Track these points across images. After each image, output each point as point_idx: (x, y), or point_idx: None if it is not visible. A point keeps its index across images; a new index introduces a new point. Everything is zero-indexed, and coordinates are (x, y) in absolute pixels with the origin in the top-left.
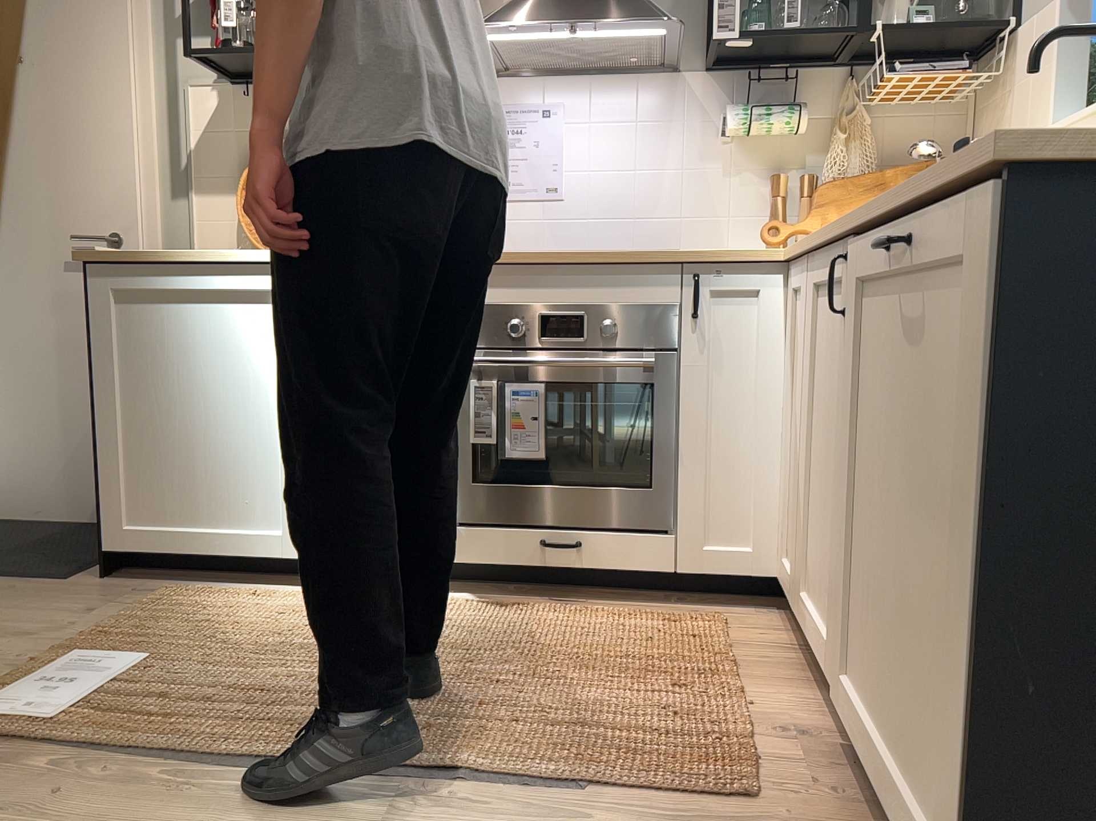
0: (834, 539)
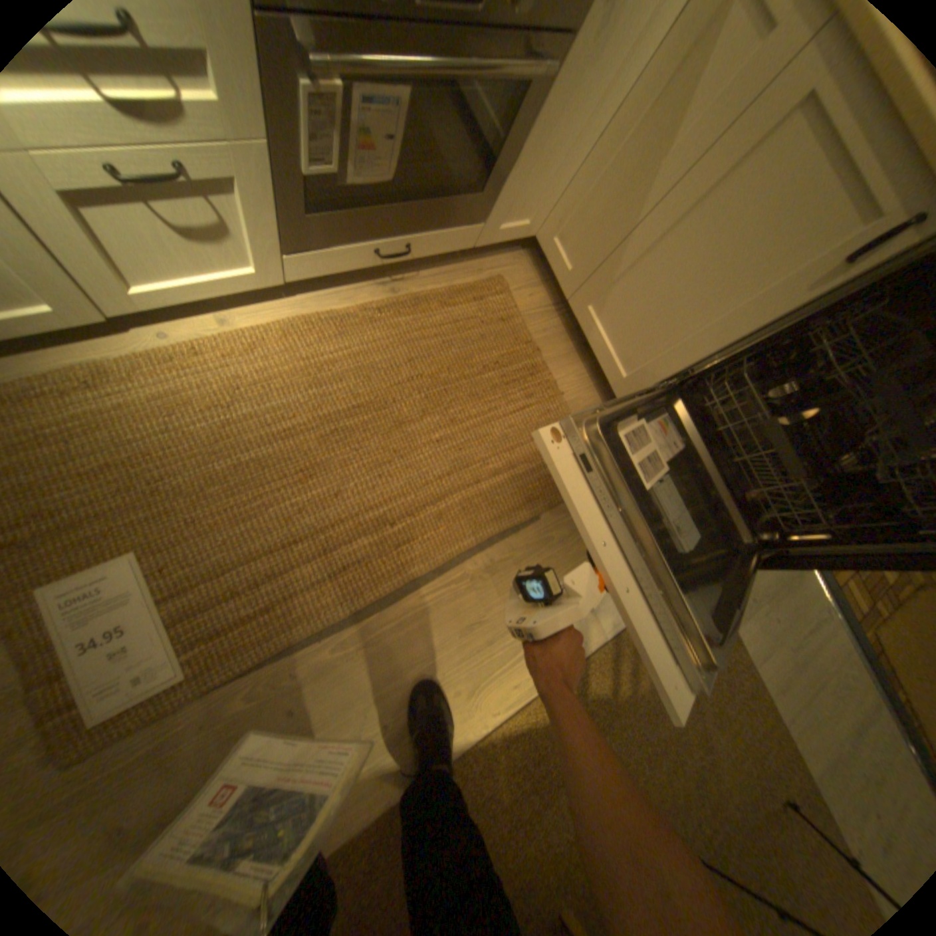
0: (655, 326)
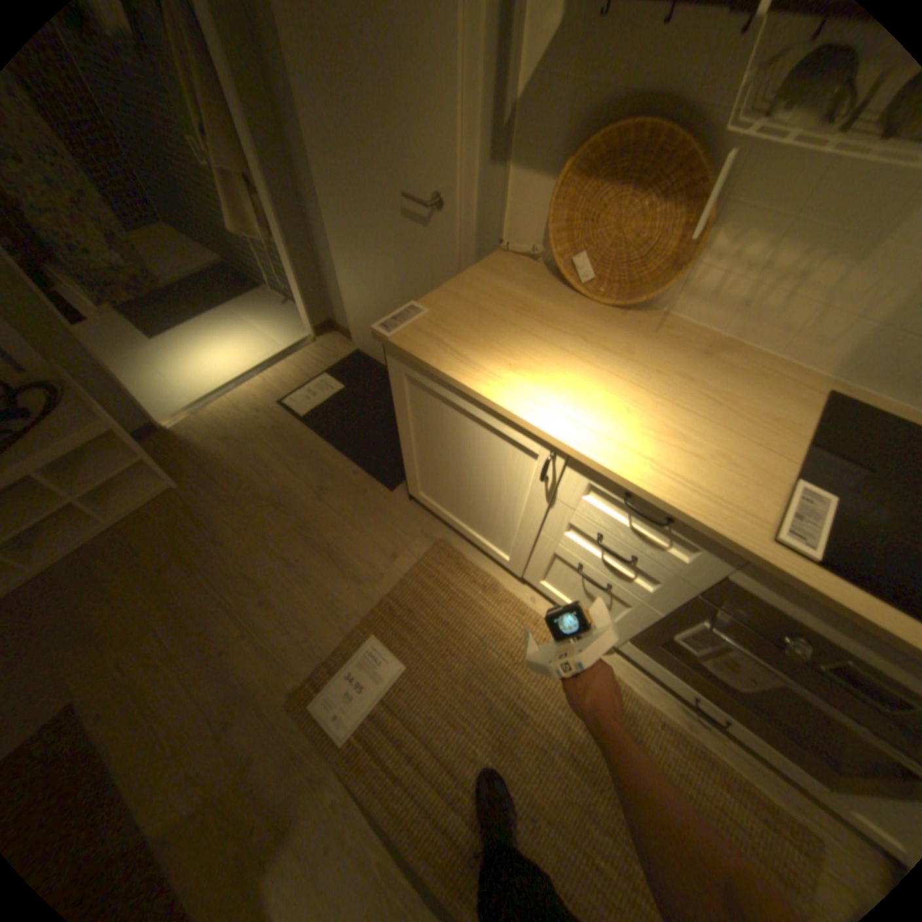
0: None
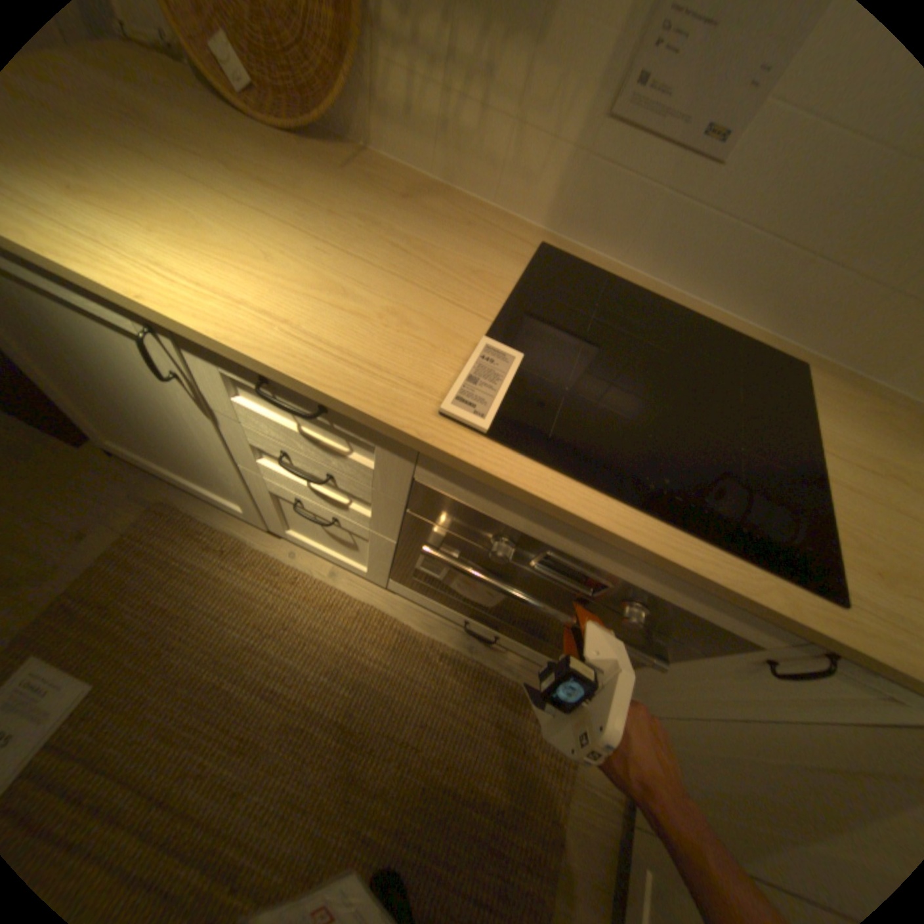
0: None
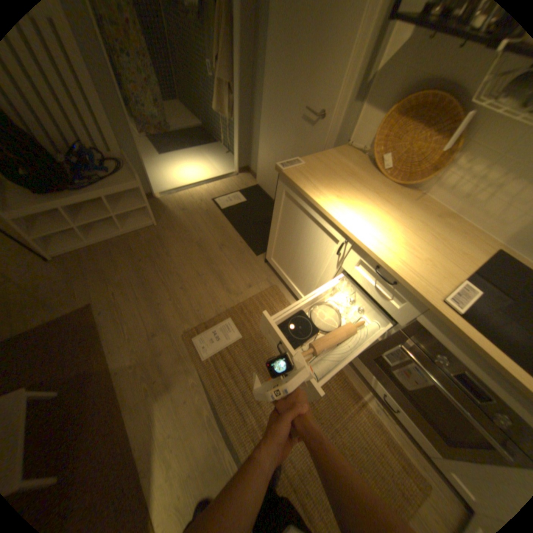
0: None
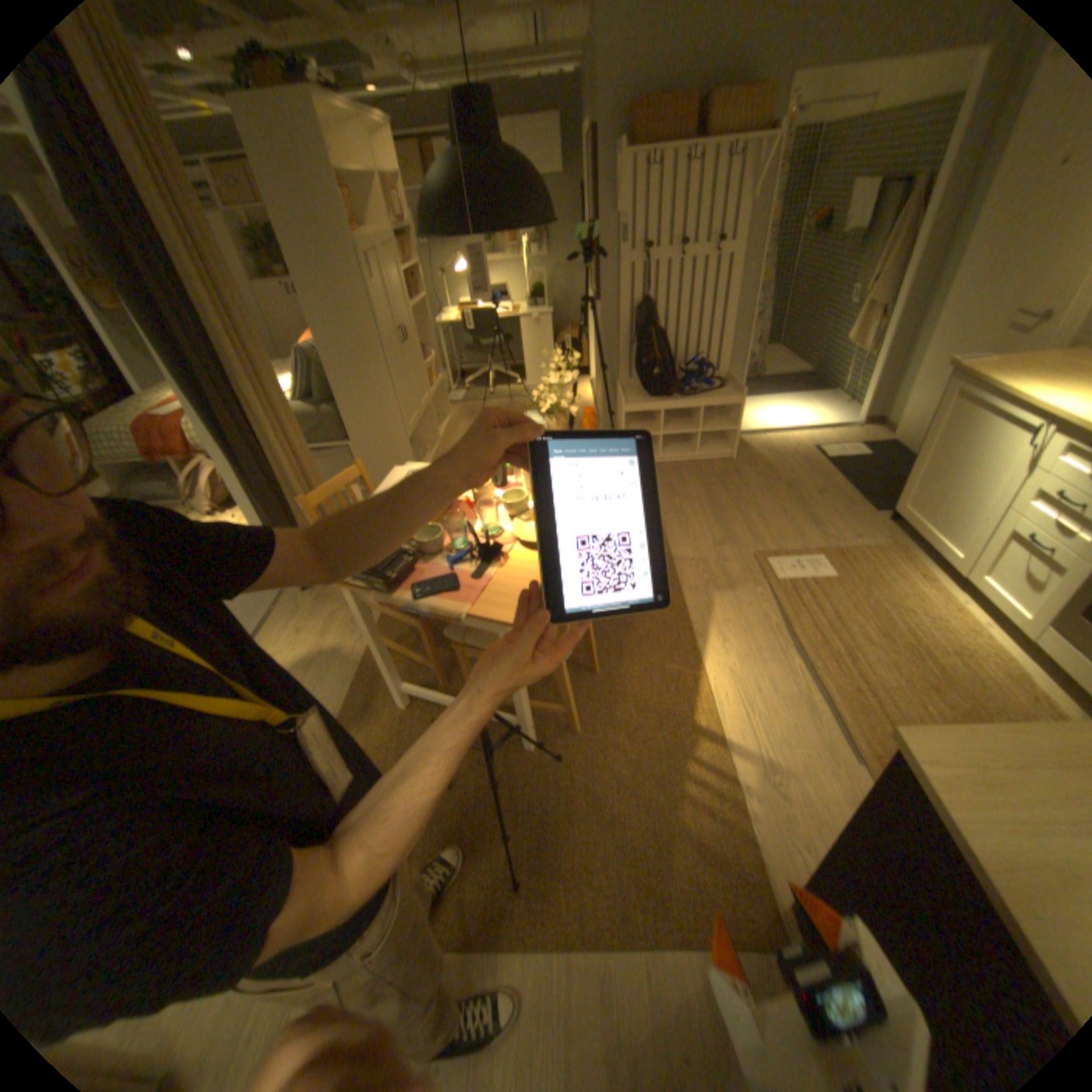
0: None
